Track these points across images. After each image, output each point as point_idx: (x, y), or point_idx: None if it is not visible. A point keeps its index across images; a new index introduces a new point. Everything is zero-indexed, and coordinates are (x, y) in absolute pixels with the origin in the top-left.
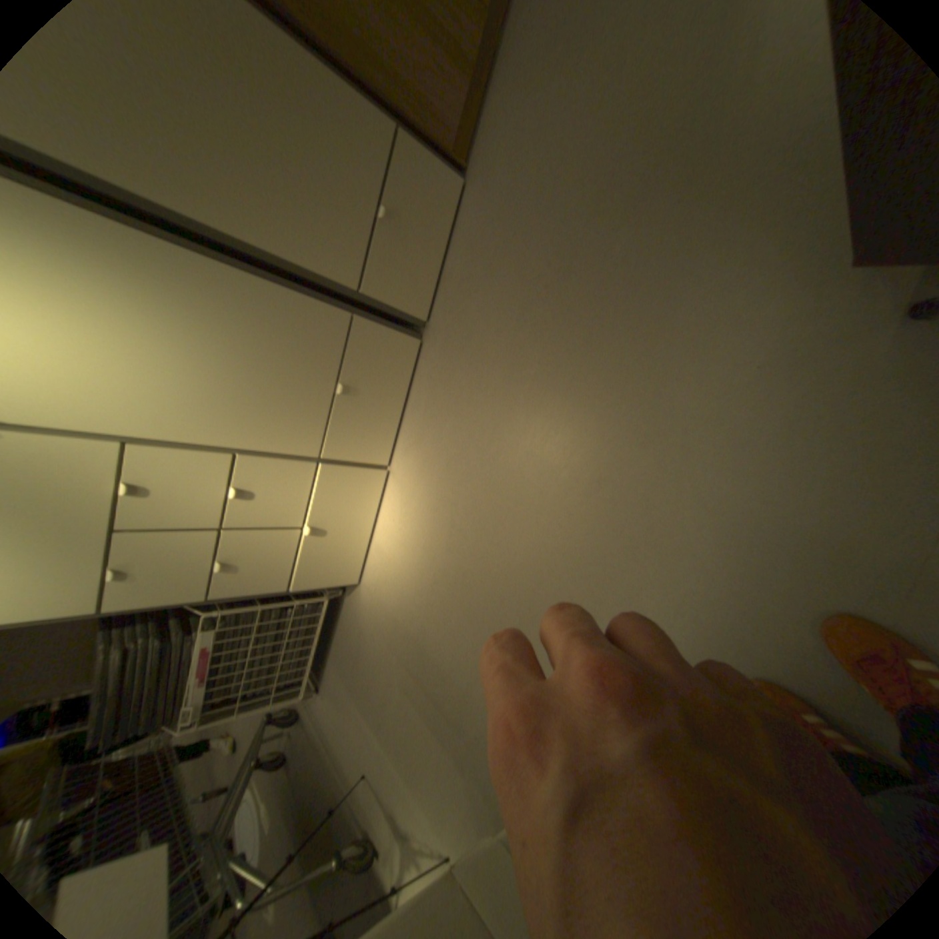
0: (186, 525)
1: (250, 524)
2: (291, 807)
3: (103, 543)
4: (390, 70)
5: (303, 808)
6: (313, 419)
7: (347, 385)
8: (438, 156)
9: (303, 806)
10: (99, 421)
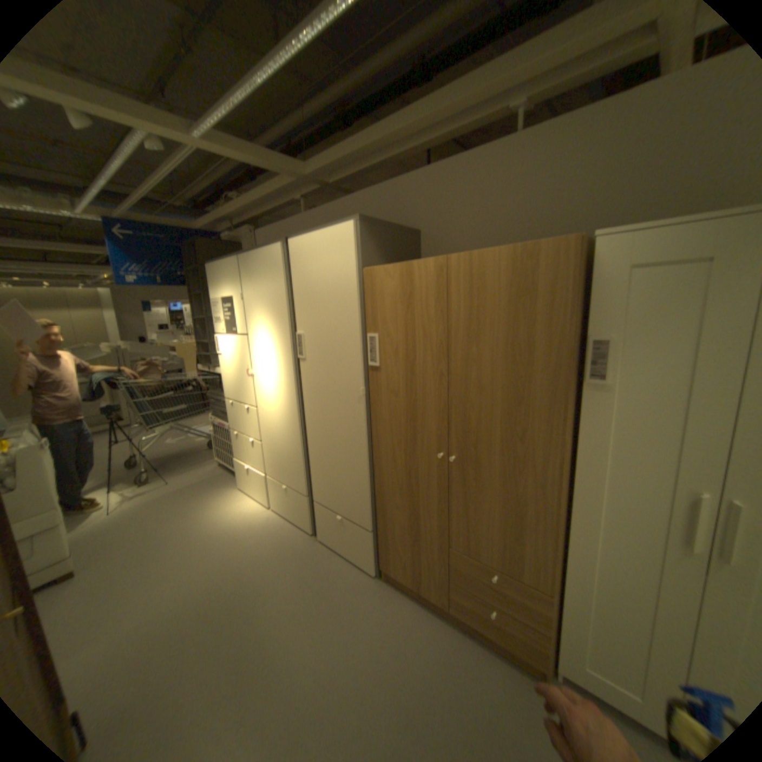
0: (243, 423)
1: (246, 444)
2: (187, 451)
3: (237, 400)
4: (385, 530)
5: (185, 456)
6: (274, 473)
7: (285, 490)
8: (372, 557)
9: (186, 456)
10: (259, 401)
